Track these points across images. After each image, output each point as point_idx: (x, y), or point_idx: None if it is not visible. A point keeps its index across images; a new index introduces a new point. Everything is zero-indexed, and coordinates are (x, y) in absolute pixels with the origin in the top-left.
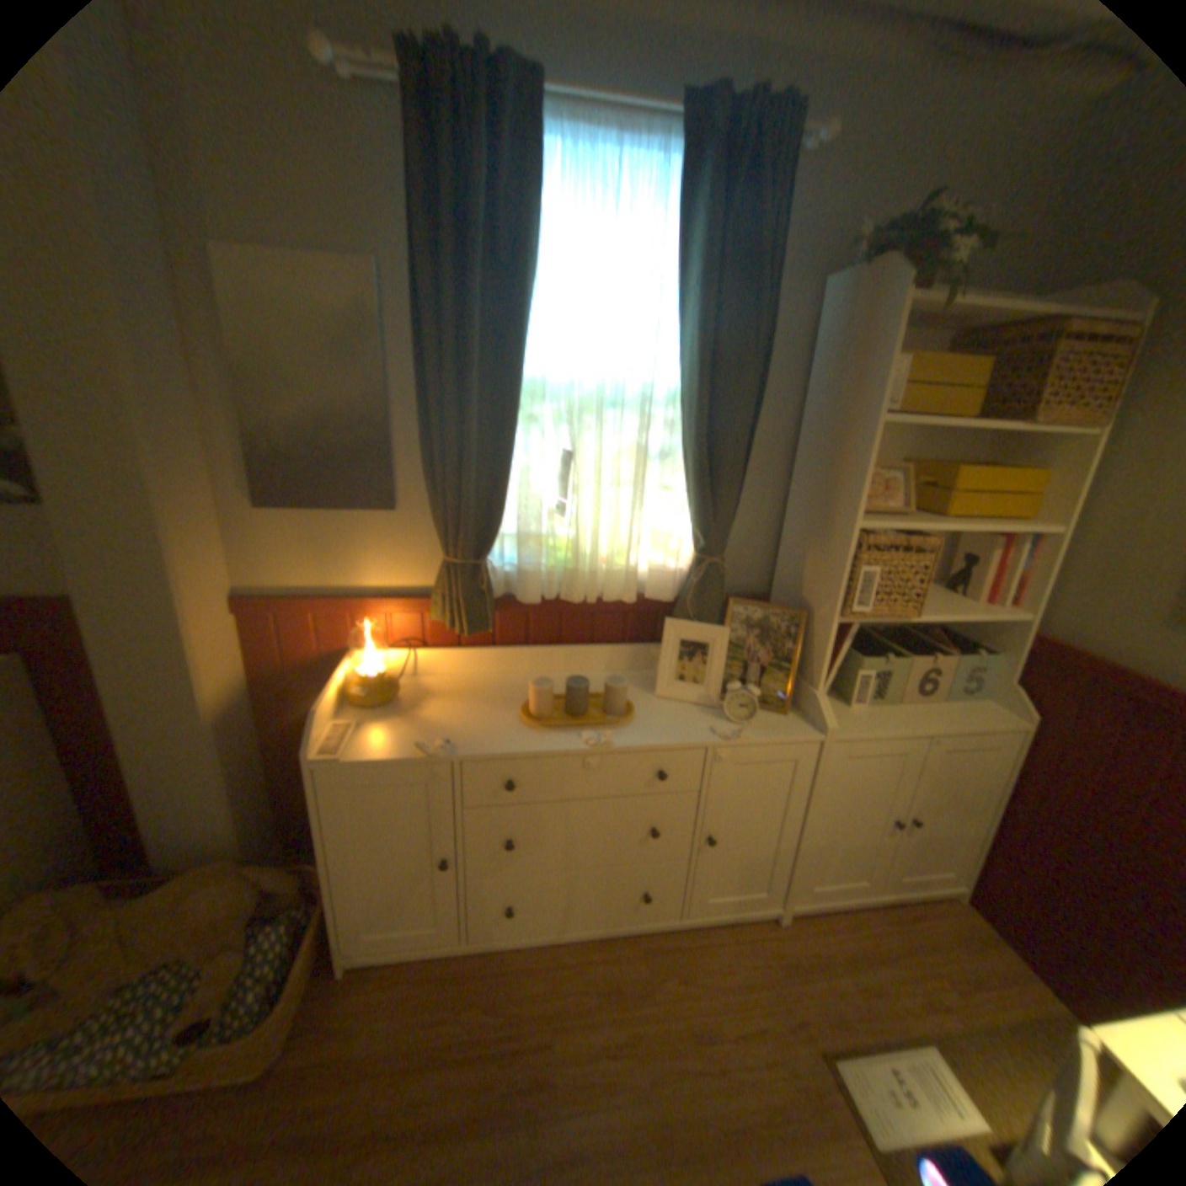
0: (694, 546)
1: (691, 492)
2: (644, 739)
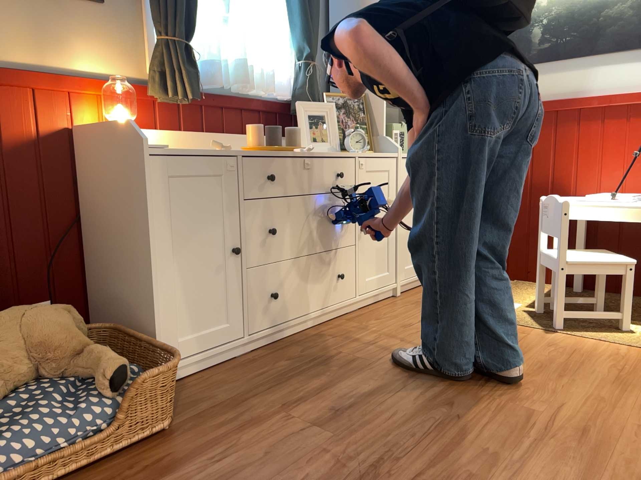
0: (298, 59)
1: (295, 19)
2: (324, 152)
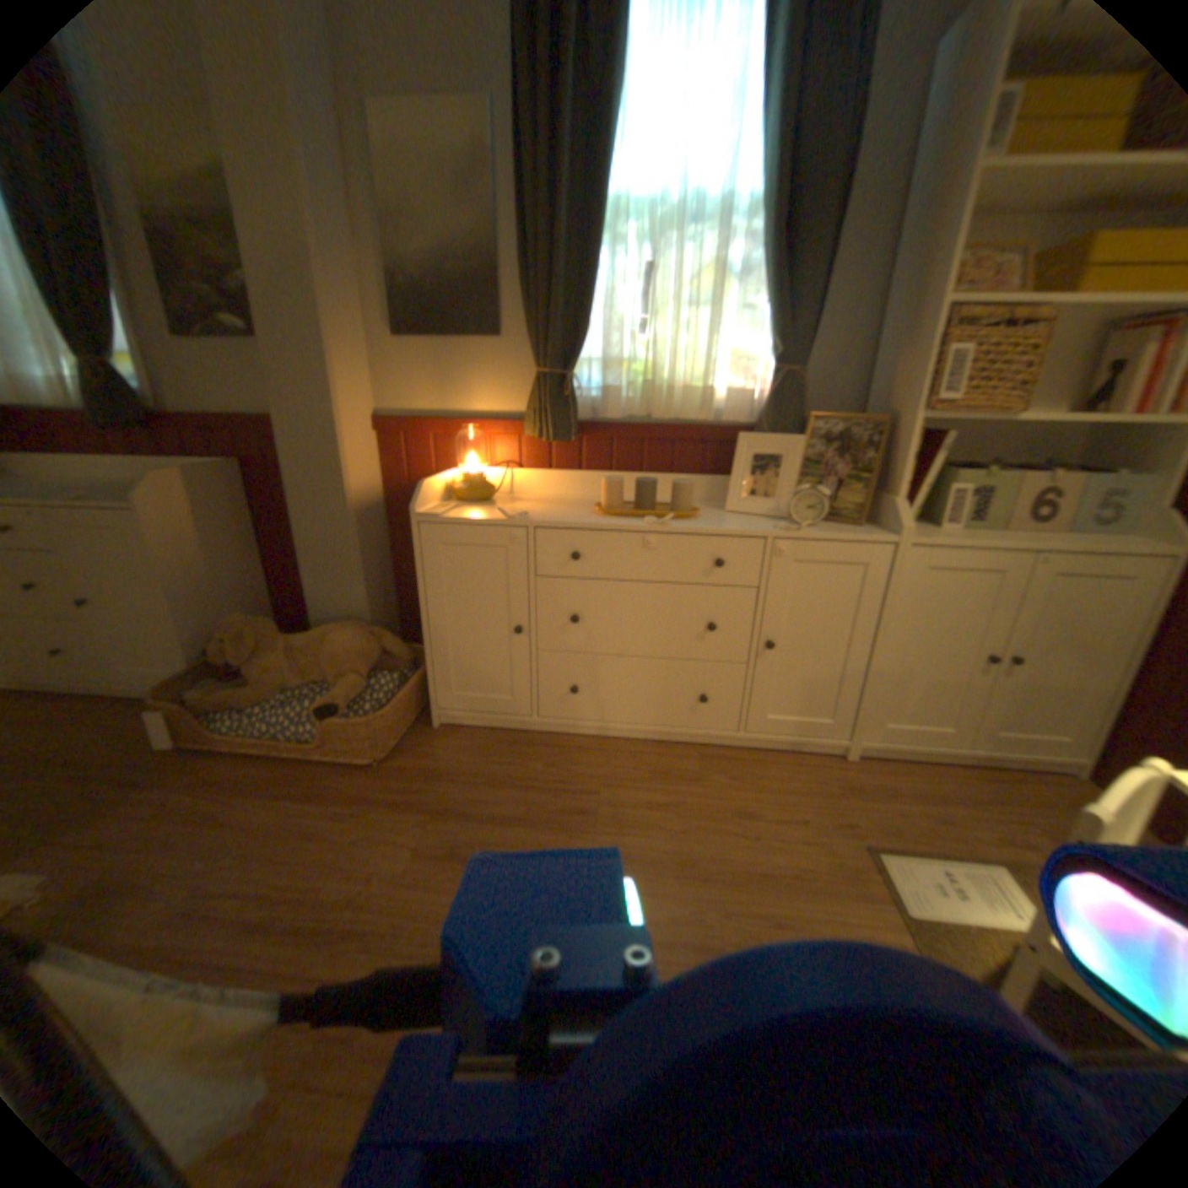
0: (775, 361)
1: (771, 297)
2: (704, 526)
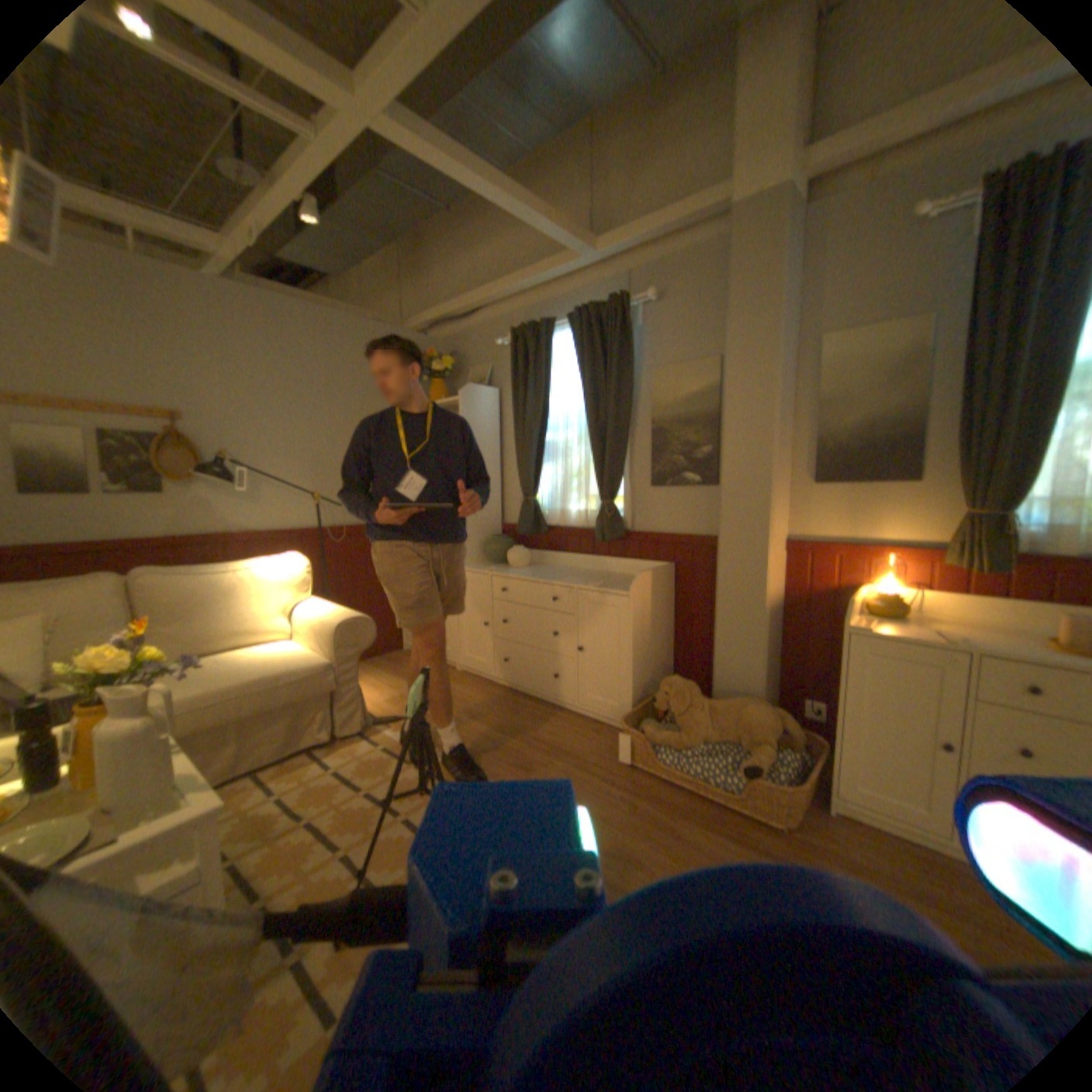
0: None
1: None
2: None
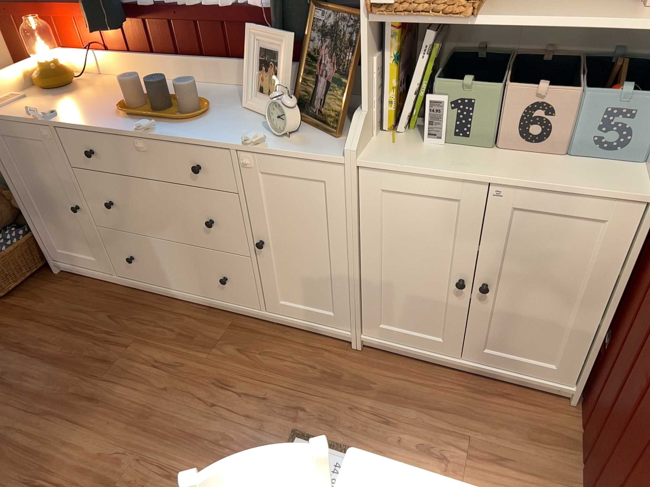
0: None
1: None
2: (188, 135)
